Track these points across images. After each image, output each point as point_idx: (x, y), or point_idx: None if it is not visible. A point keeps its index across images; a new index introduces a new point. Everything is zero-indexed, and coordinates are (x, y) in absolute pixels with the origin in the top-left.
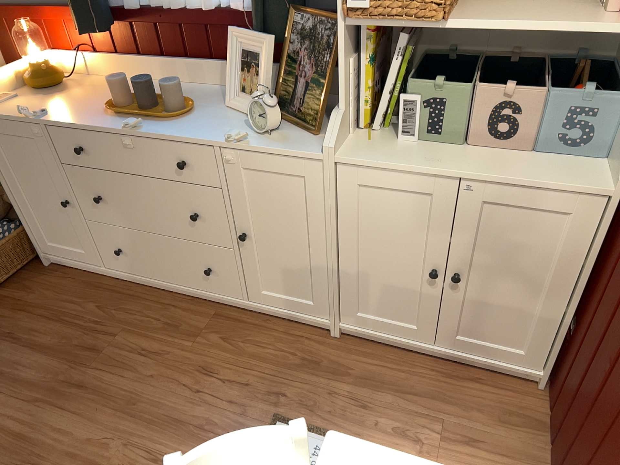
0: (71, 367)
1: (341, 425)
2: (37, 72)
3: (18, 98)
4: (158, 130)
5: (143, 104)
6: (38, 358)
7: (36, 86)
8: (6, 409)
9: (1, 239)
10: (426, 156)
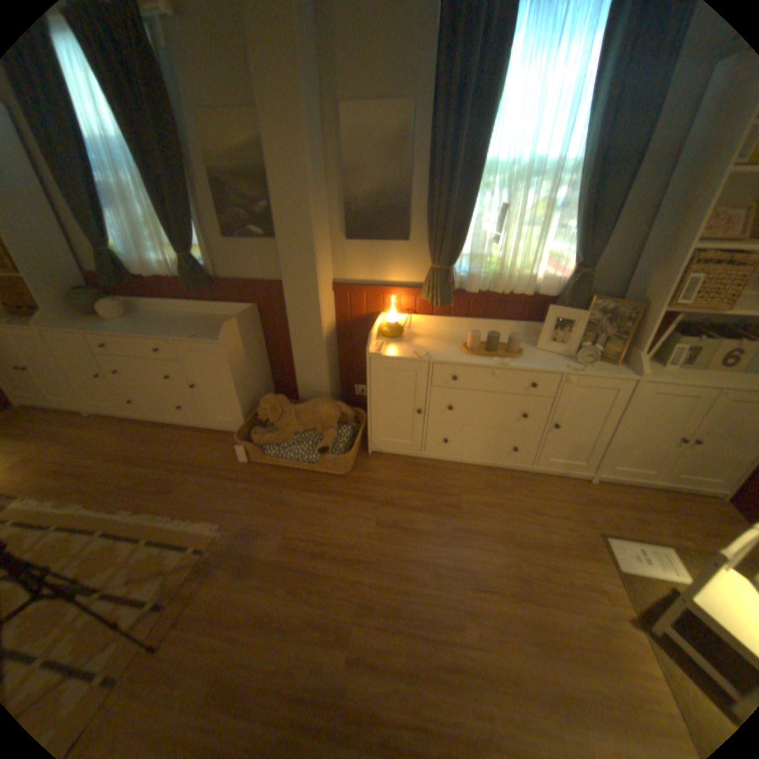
0: (447, 522)
1: (644, 538)
2: (390, 326)
3: (385, 344)
4: (516, 364)
5: (489, 347)
6: (419, 519)
7: (390, 335)
8: (428, 555)
9: (343, 438)
10: (693, 376)
